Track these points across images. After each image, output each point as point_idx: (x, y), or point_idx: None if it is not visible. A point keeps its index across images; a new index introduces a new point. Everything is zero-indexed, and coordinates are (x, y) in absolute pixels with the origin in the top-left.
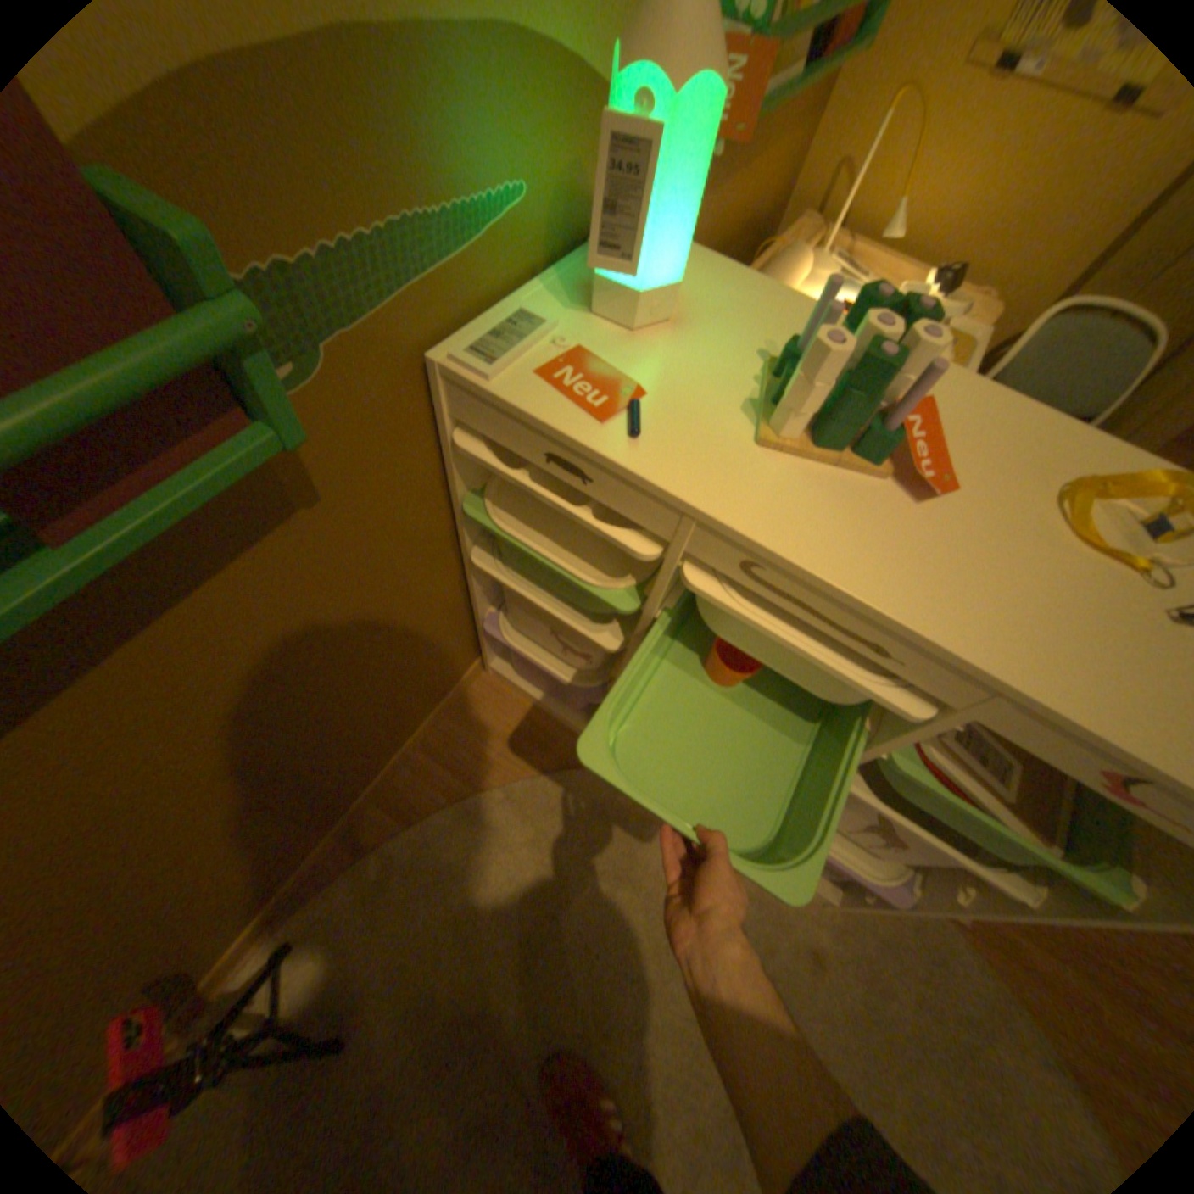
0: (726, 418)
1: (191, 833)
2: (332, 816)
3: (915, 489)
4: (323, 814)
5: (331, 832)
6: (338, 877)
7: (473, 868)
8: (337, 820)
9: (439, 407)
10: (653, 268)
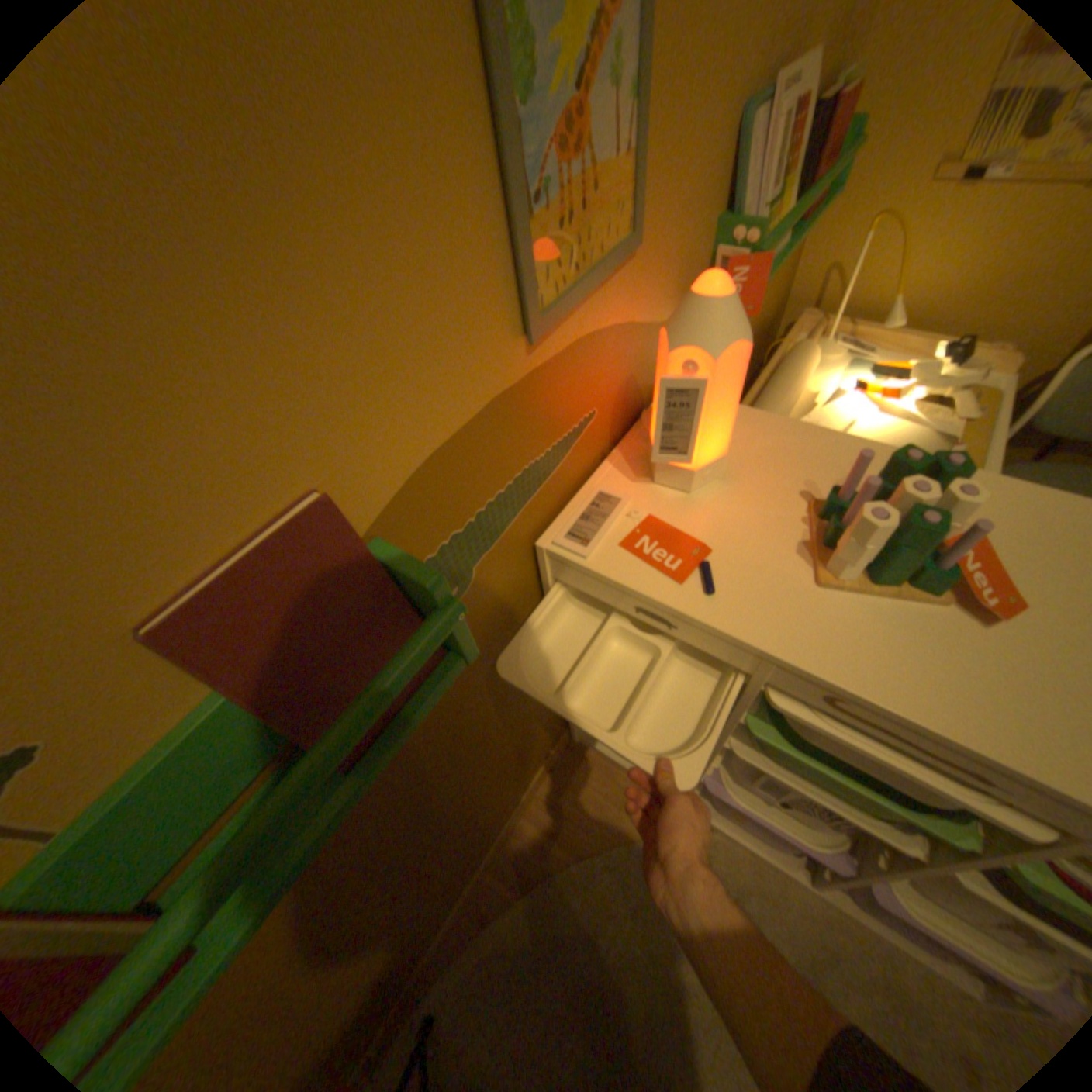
0: (785, 563)
1: (372, 928)
2: (459, 890)
3: (983, 616)
4: (453, 890)
5: (458, 904)
6: (466, 948)
7: (584, 941)
8: (462, 892)
9: (544, 571)
10: (703, 452)
